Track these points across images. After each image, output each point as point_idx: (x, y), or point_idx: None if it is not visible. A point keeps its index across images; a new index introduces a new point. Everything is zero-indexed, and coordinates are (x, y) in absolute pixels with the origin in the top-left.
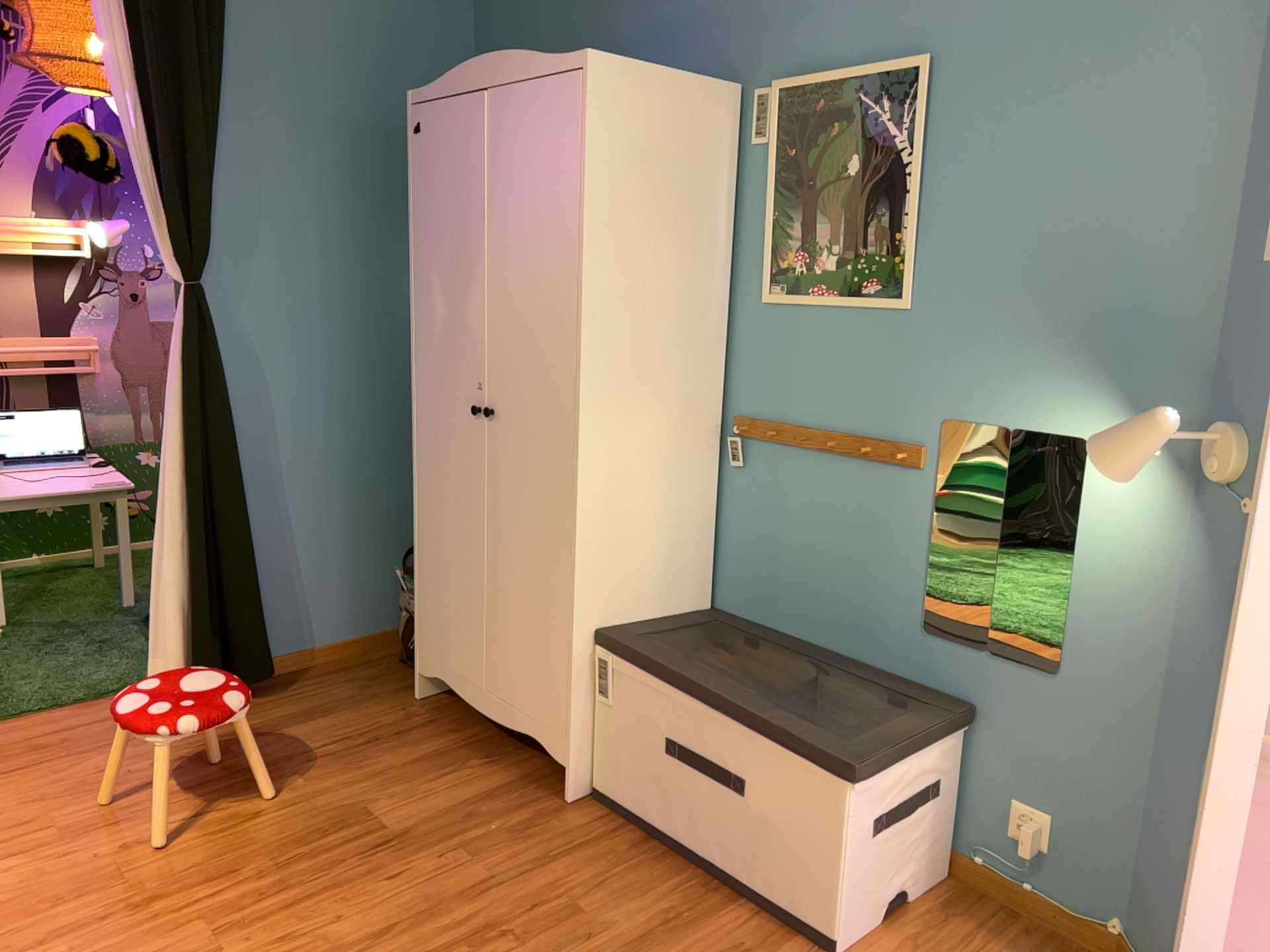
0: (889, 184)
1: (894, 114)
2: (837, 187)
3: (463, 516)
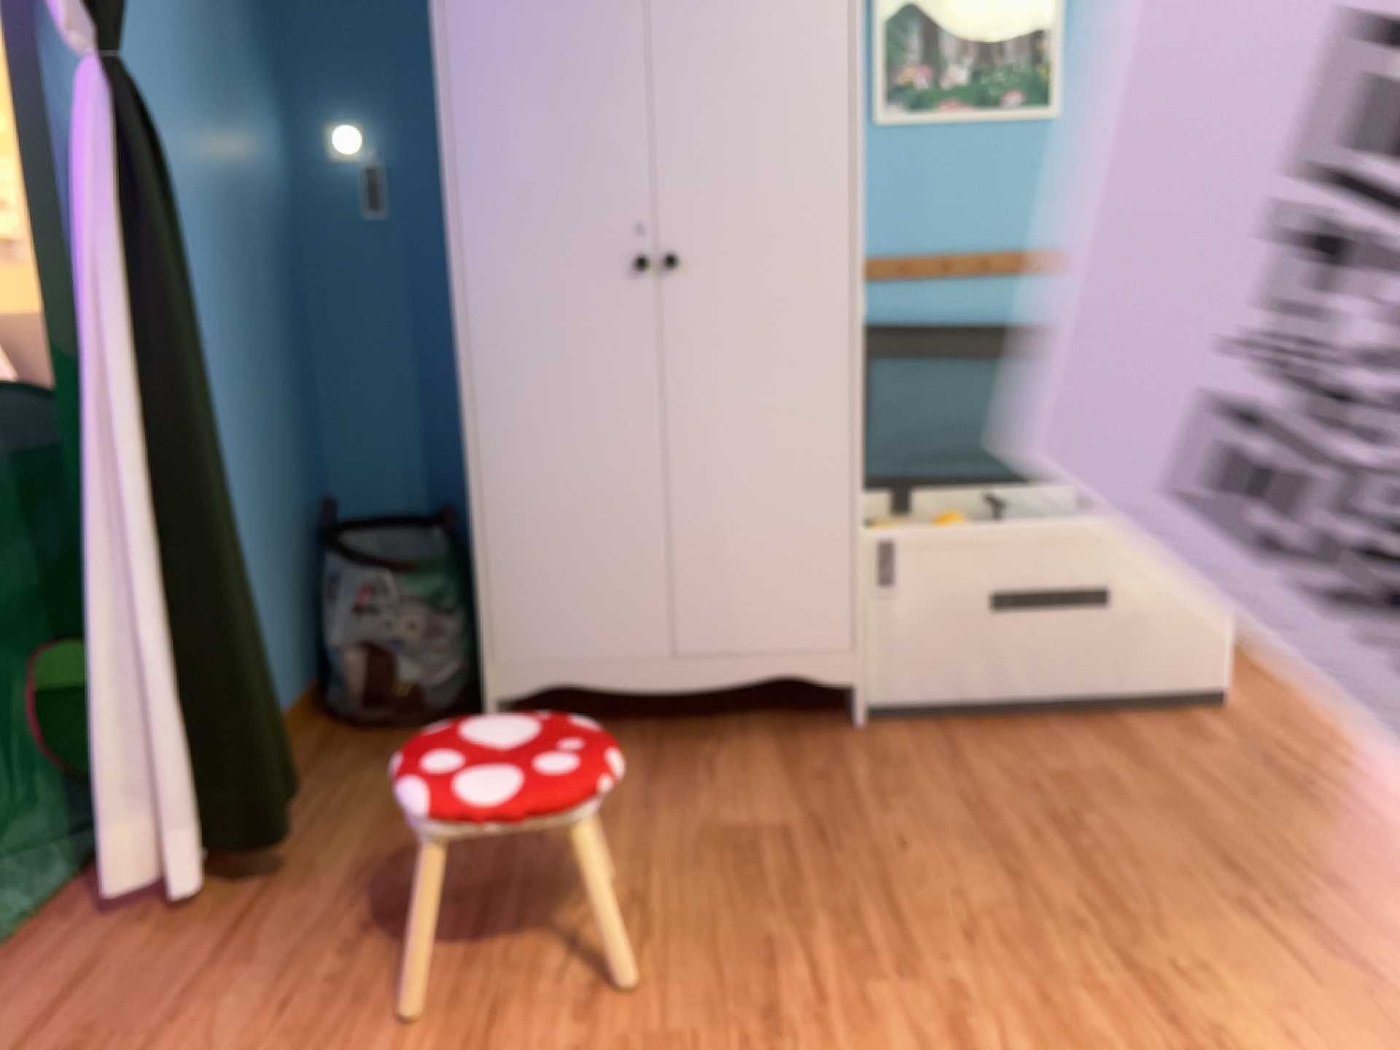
0: None
1: None
2: None
3: (604, 426)
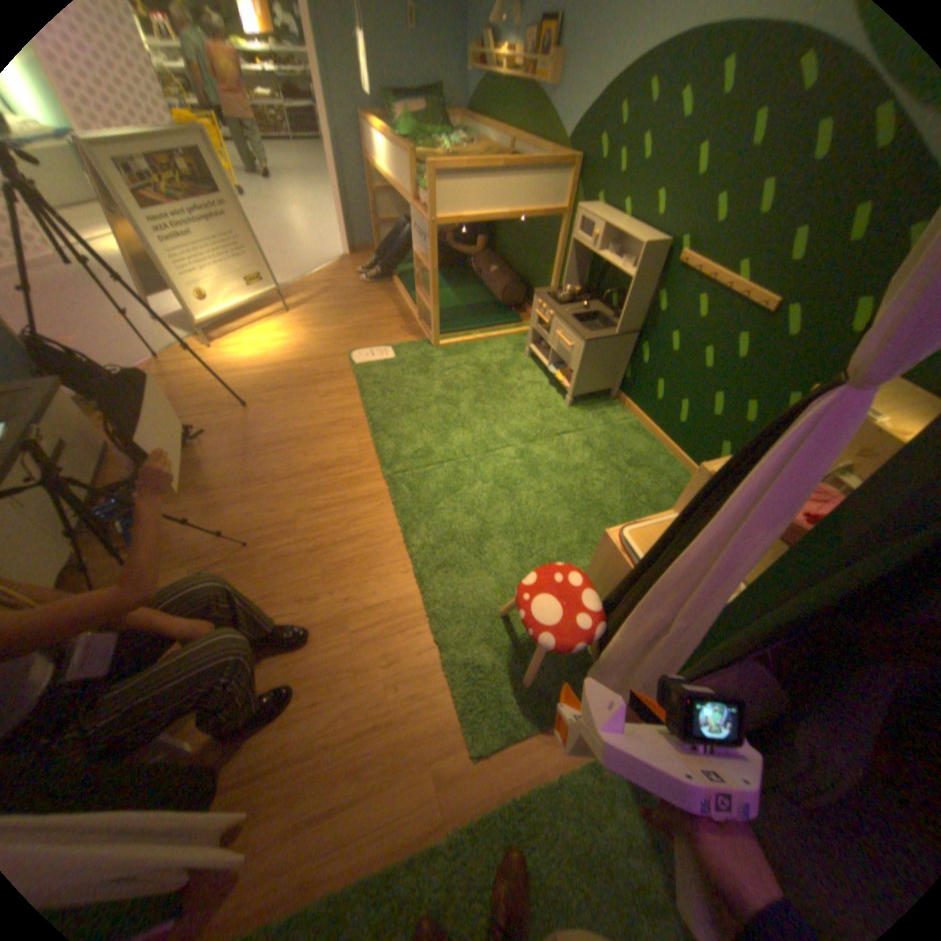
0: None
1: None
2: None
3: None
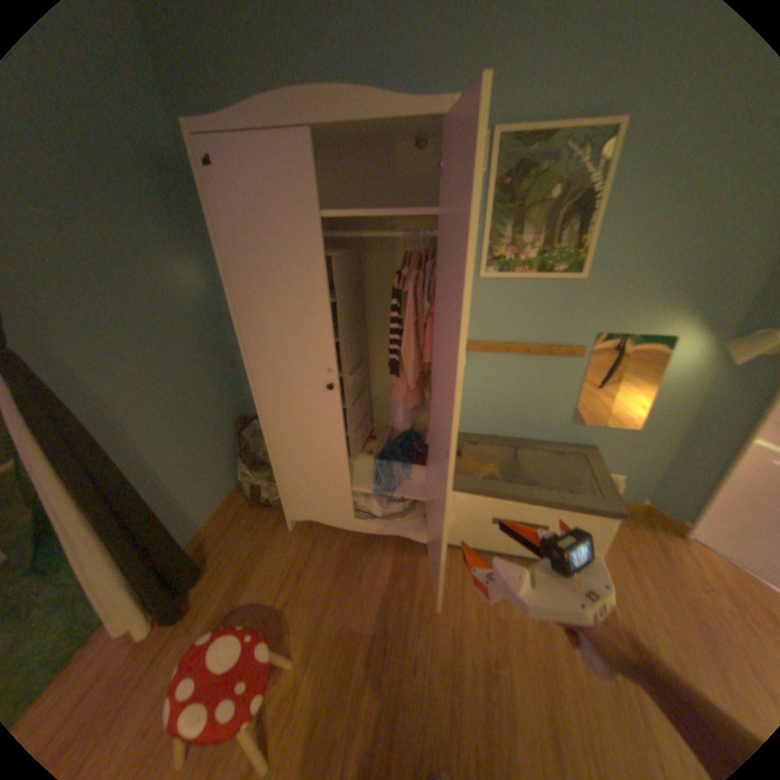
0: (584, 203)
1: (595, 155)
2: (544, 204)
3: (324, 444)
